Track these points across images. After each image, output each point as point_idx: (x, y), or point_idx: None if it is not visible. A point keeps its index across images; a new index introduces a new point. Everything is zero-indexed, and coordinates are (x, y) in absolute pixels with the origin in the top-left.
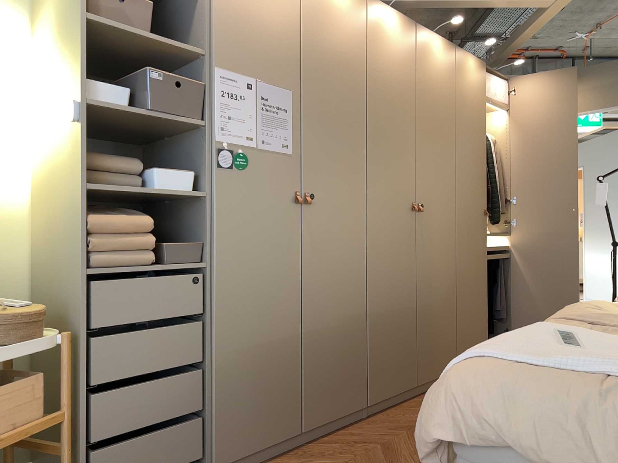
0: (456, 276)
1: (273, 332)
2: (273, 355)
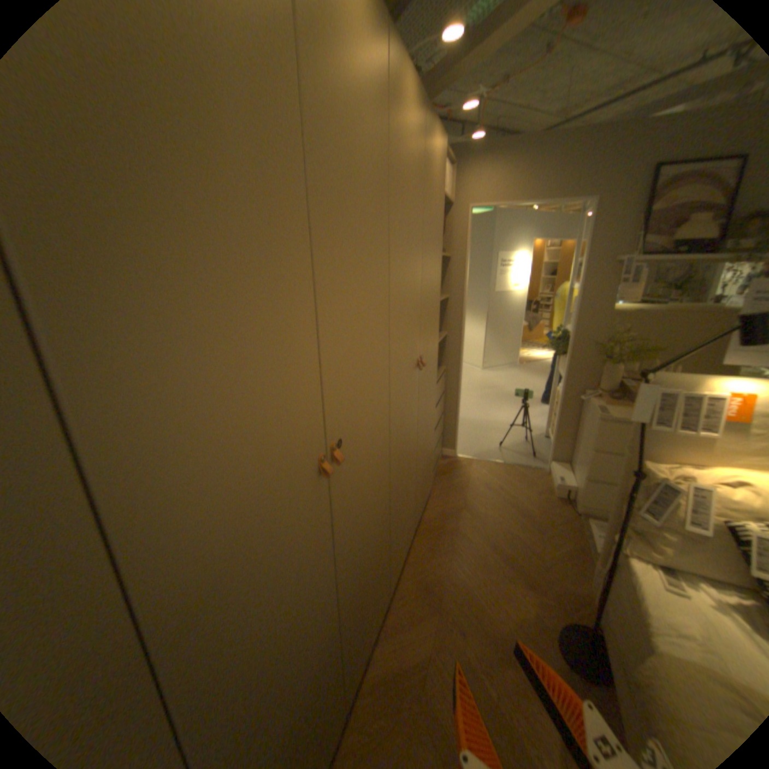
0: (387, 497)
1: None
2: None
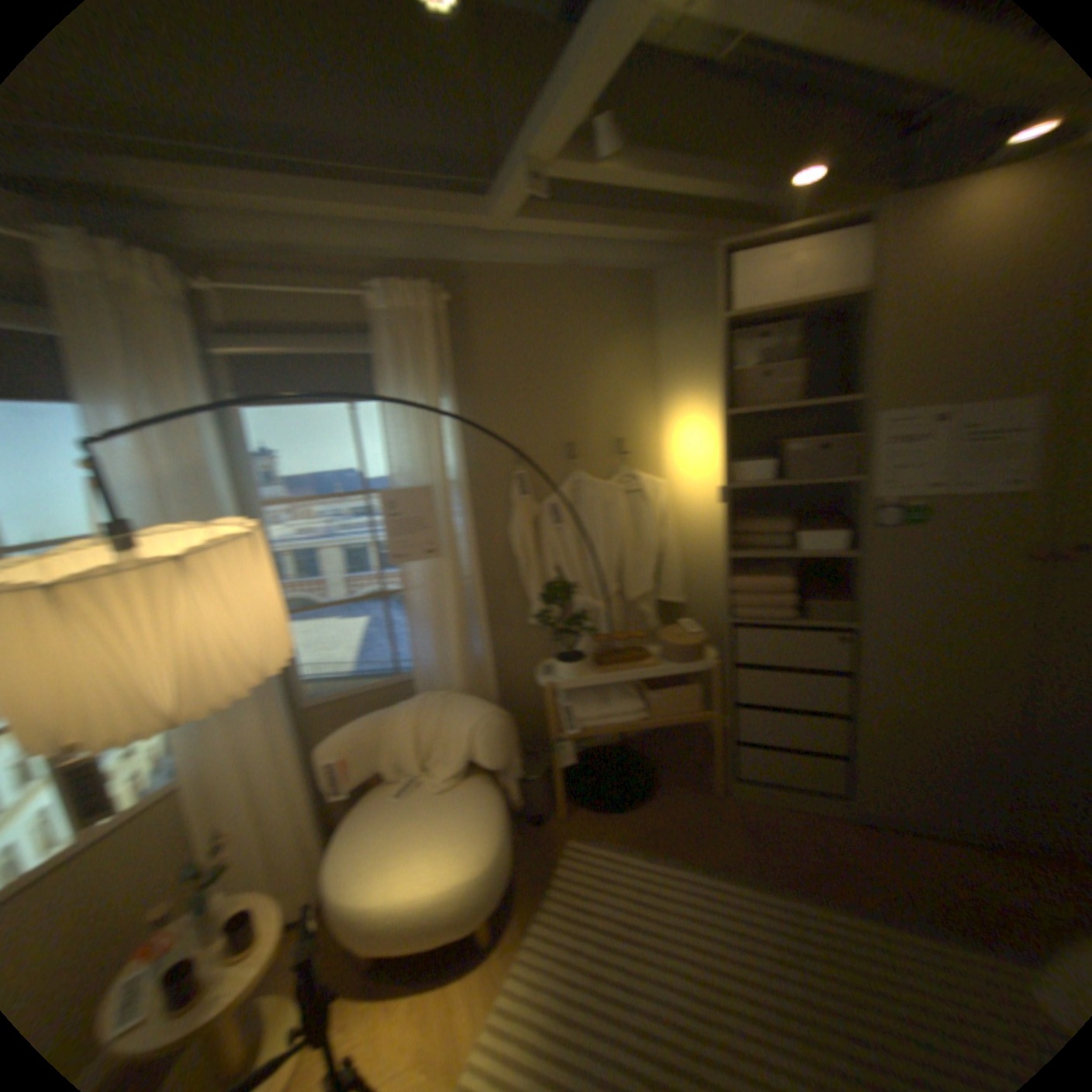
0: None
1: (965, 714)
2: (963, 738)
